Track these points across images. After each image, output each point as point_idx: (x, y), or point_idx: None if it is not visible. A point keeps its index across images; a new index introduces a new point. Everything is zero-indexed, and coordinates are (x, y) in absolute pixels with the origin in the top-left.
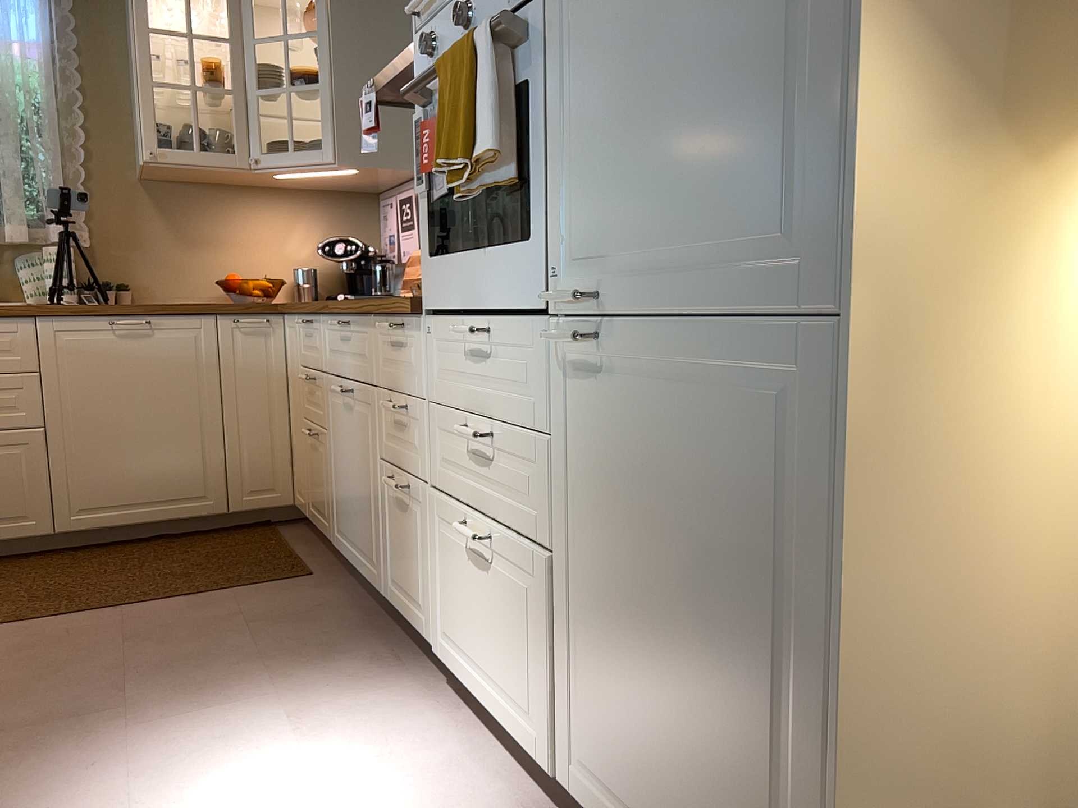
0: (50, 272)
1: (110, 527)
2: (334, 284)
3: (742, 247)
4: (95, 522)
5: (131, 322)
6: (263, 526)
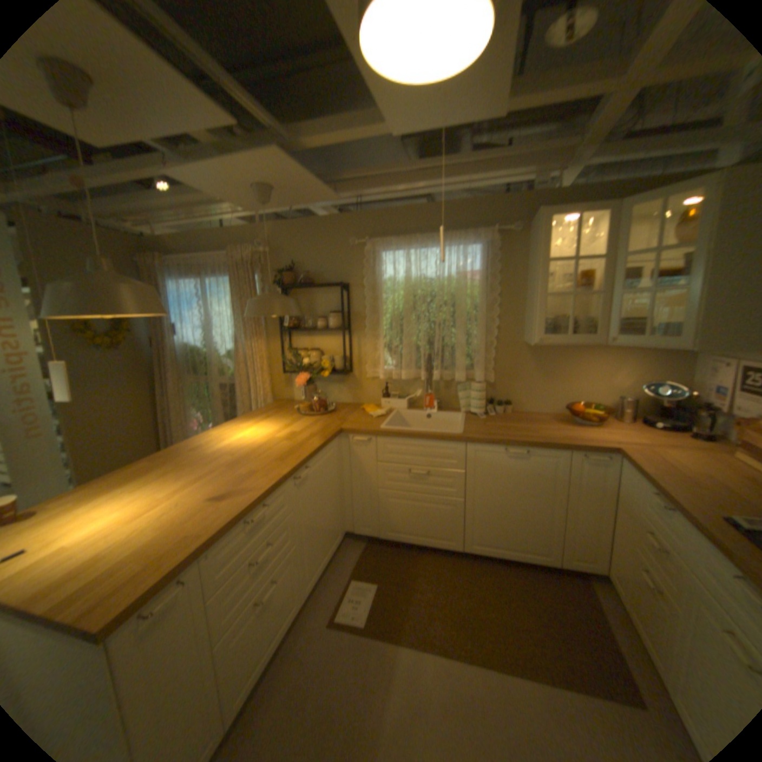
0: (472, 396)
1: (491, 558)
2: (648, 406)
3: None
4: (484, 553)
5: (517, 453)
6: (583, 580)
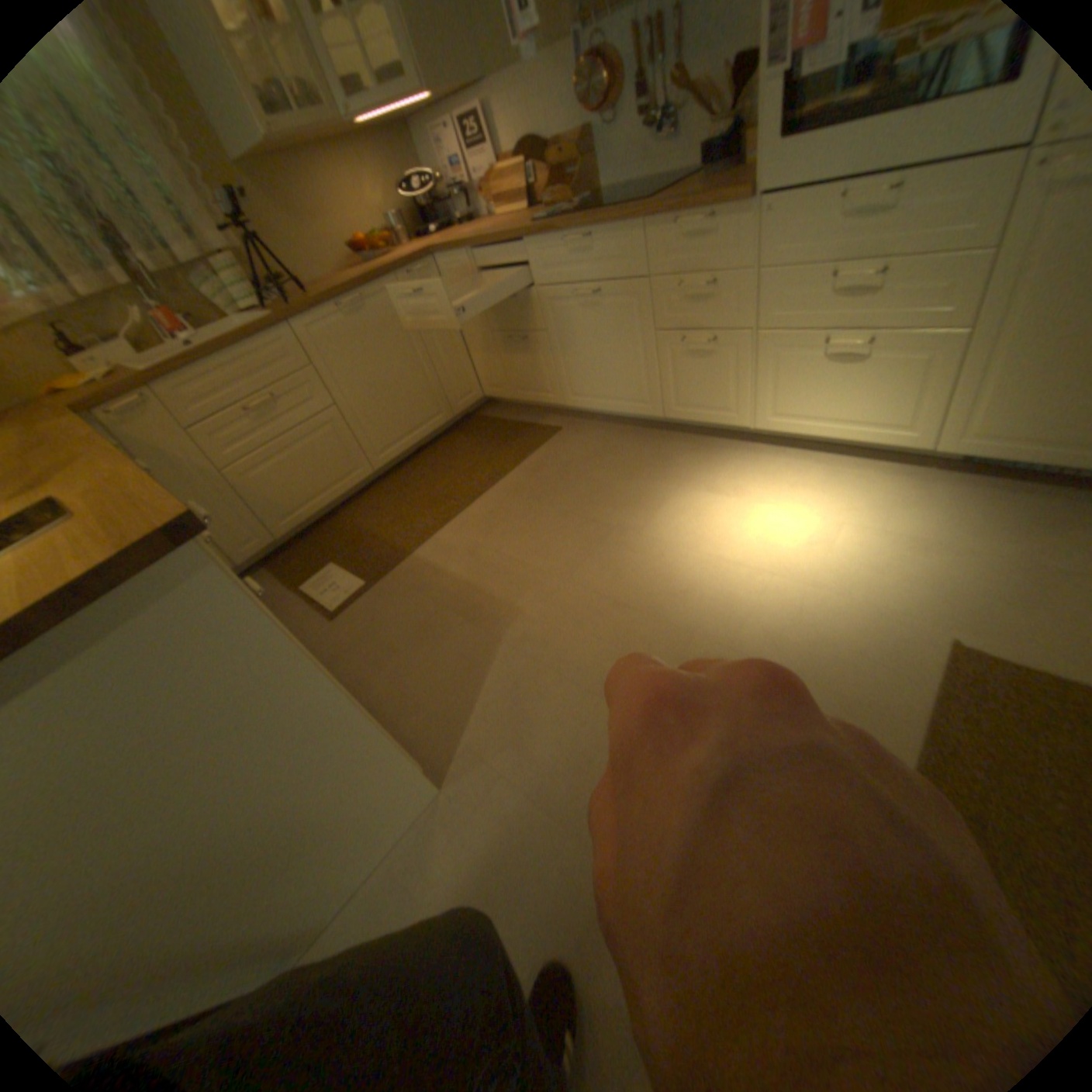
0: (225, 277)
1: (399, 452)
2: (406, 219)
3: None
4: (390, 453)
5: (349, 297)
6: (469, 416)
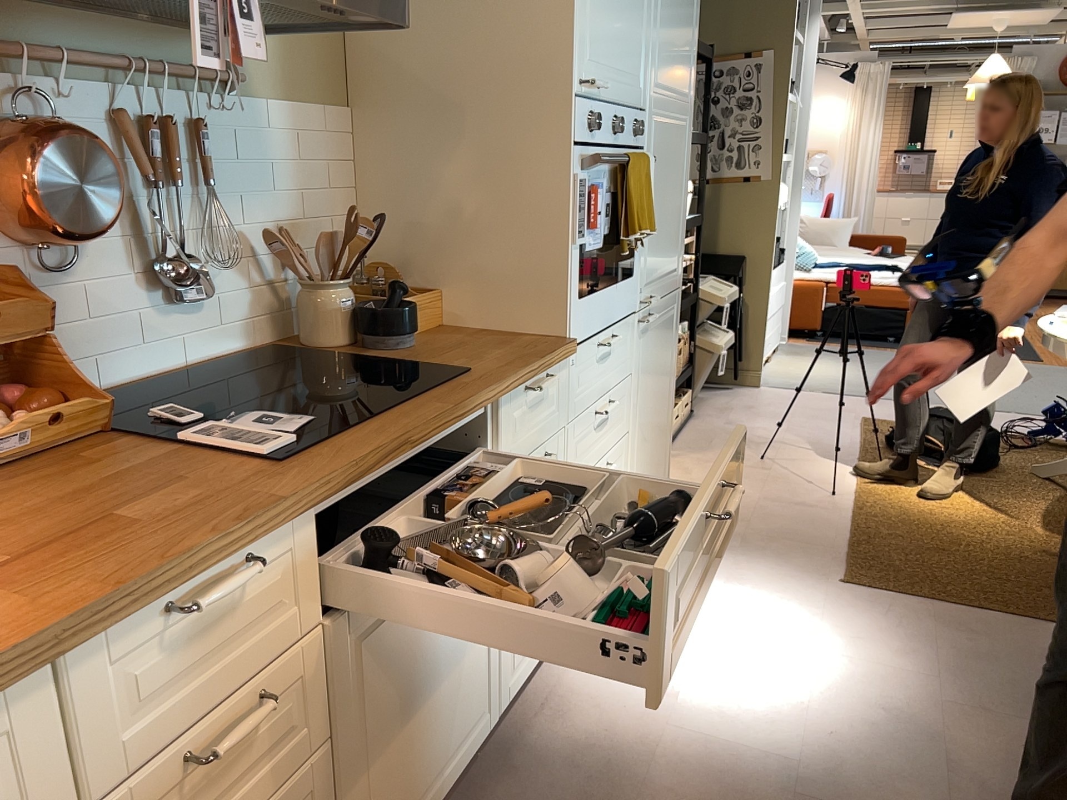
0: None
1: None
2: None
3: (671, 271)
4: None
5: None
6: None
